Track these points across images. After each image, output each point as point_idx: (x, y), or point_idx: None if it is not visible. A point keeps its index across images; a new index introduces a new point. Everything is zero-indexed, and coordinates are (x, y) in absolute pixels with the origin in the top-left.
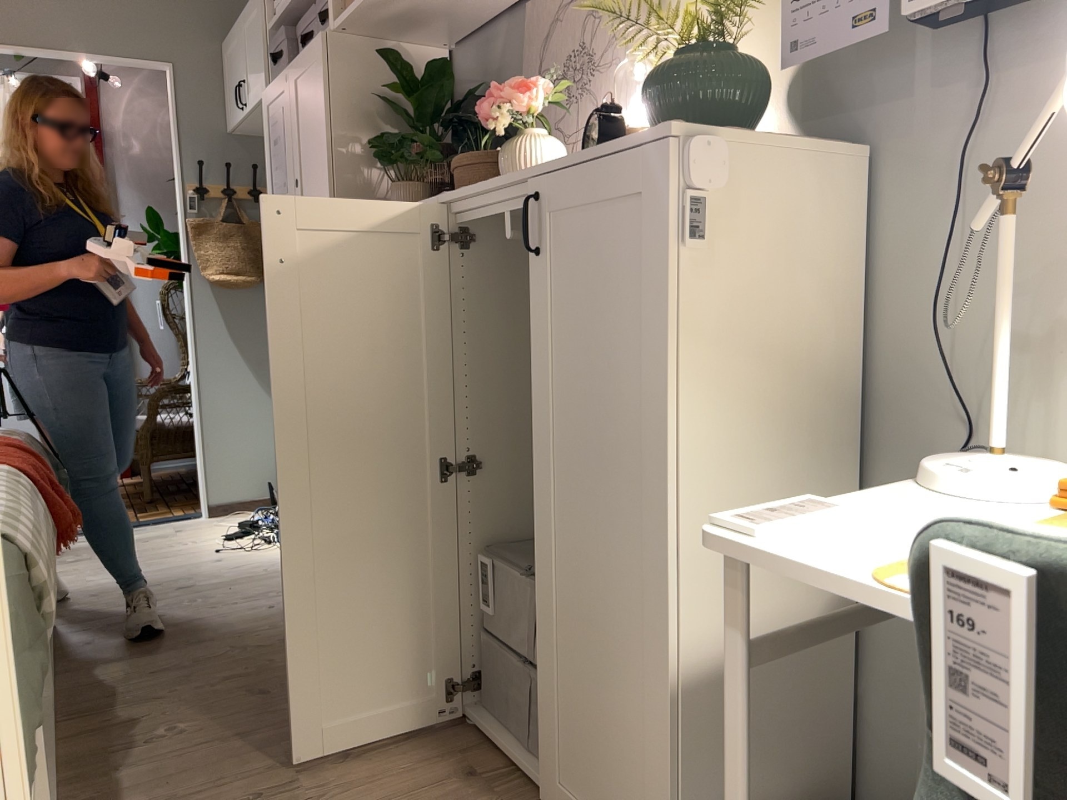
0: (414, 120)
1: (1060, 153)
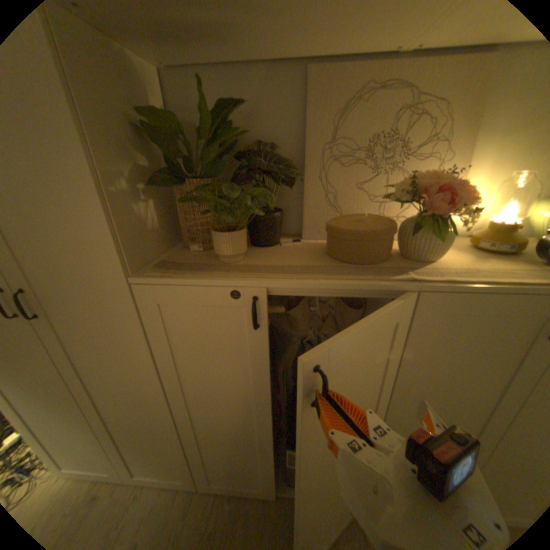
0: (184, 154)
1: None
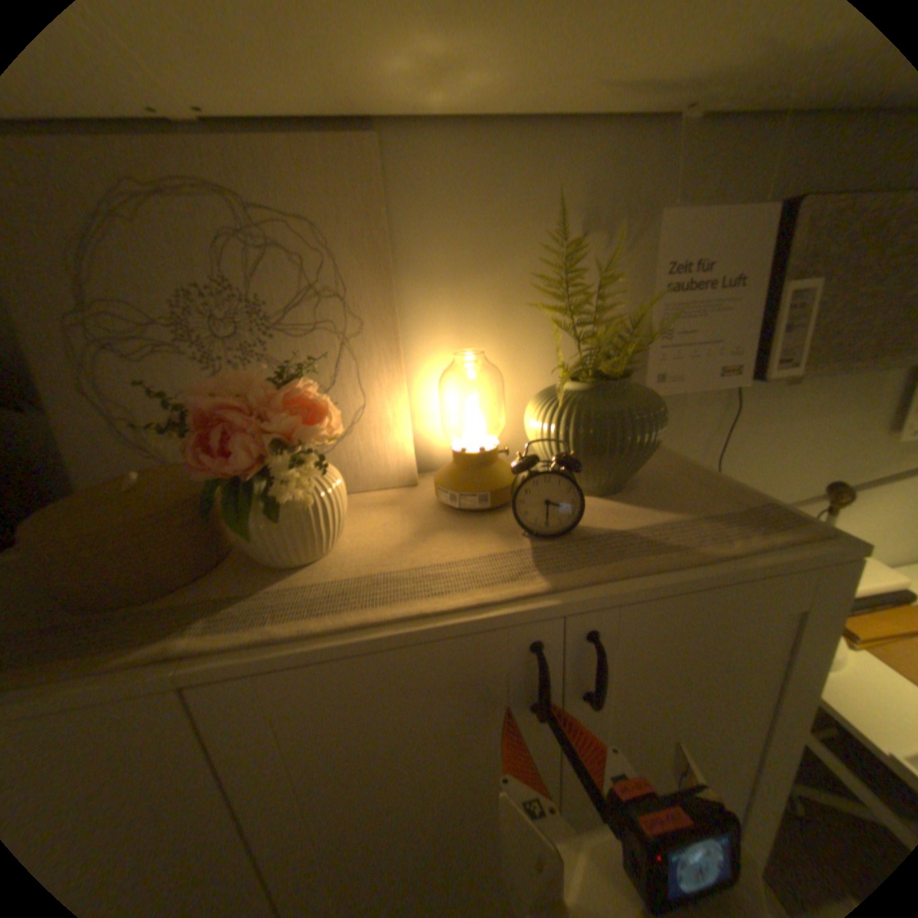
0: None
1: (757, 447)
